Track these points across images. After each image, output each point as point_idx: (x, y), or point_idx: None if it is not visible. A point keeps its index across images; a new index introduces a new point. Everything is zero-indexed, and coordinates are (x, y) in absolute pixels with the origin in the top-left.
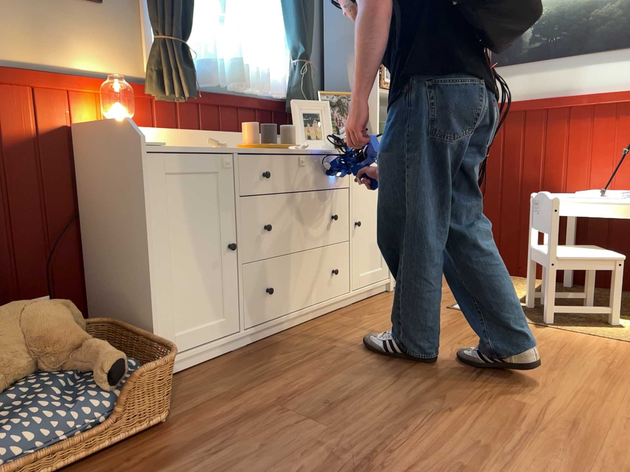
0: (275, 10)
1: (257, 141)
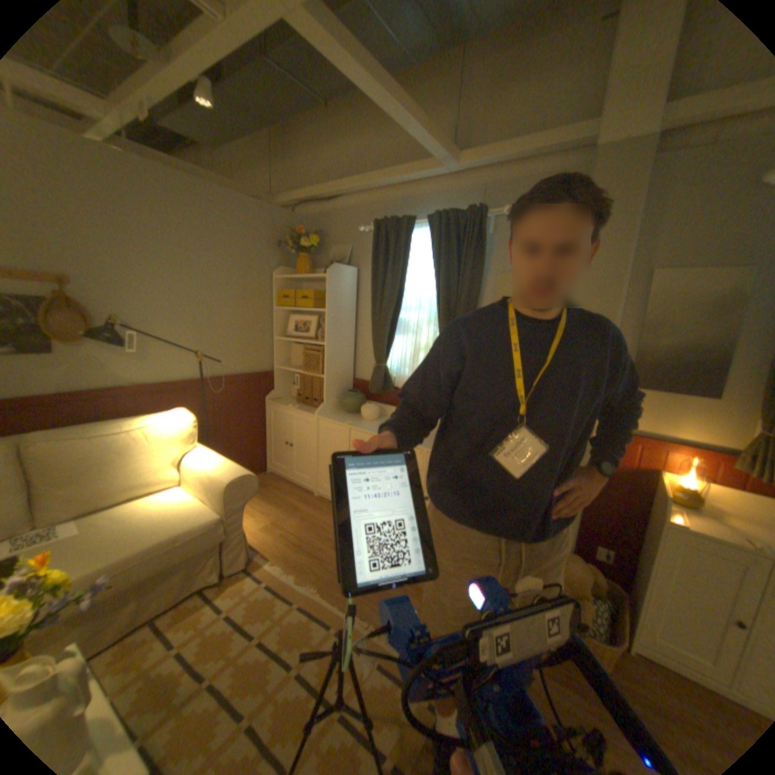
0: None
1: None
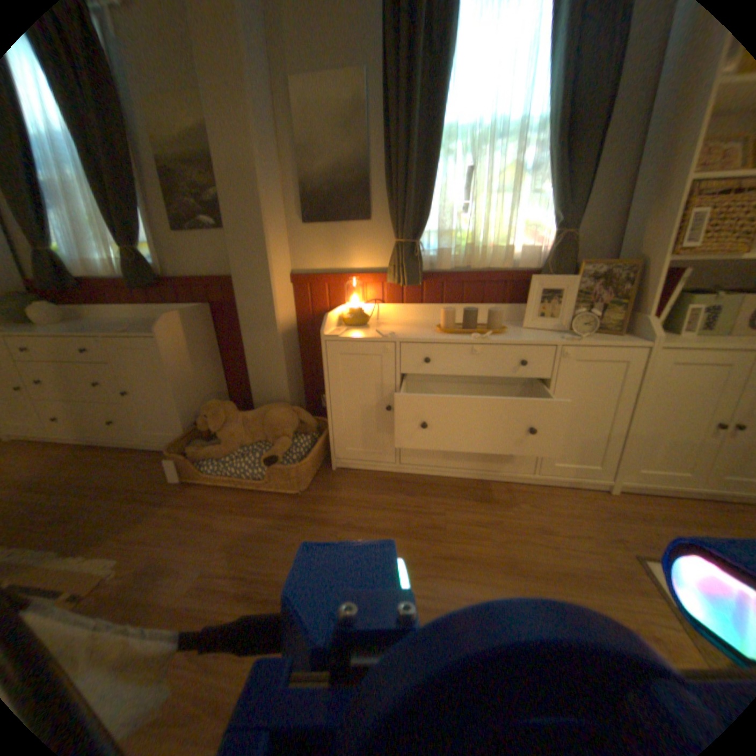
0: (544, 175)
1: (450, 325)
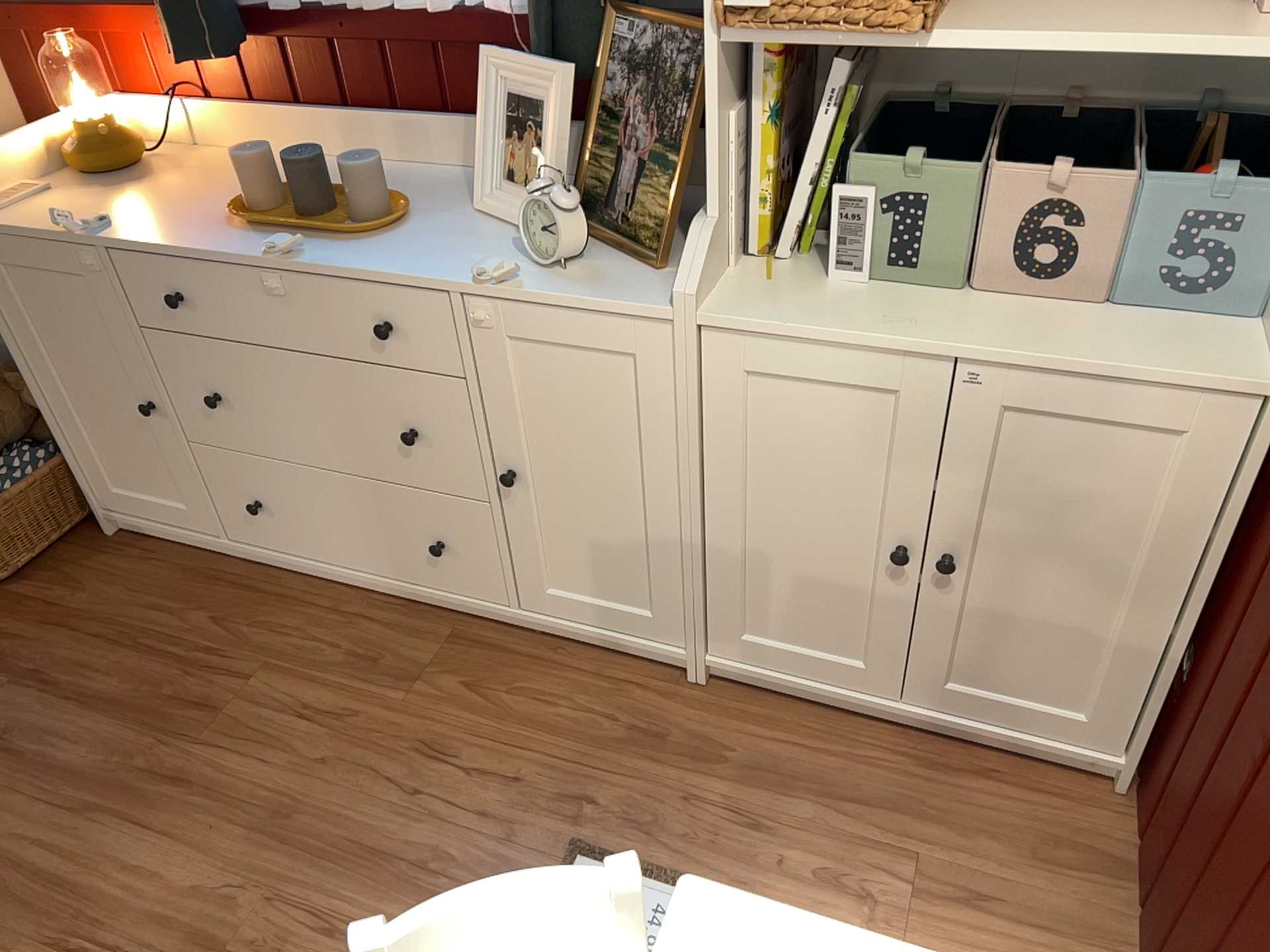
0: None
1: (270, 205)
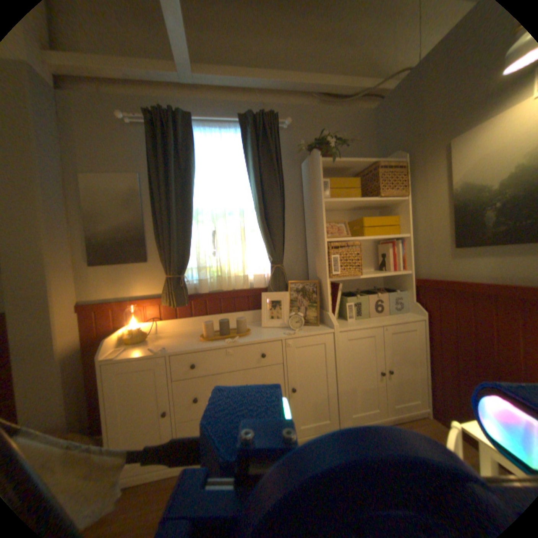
0: (258, 235)
1: (210, 333)
